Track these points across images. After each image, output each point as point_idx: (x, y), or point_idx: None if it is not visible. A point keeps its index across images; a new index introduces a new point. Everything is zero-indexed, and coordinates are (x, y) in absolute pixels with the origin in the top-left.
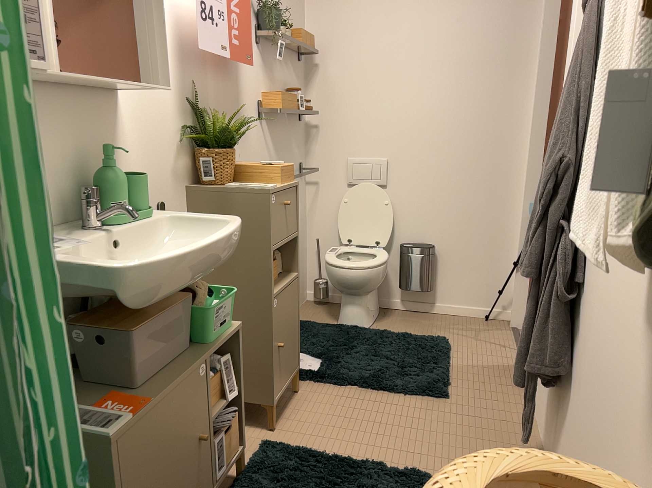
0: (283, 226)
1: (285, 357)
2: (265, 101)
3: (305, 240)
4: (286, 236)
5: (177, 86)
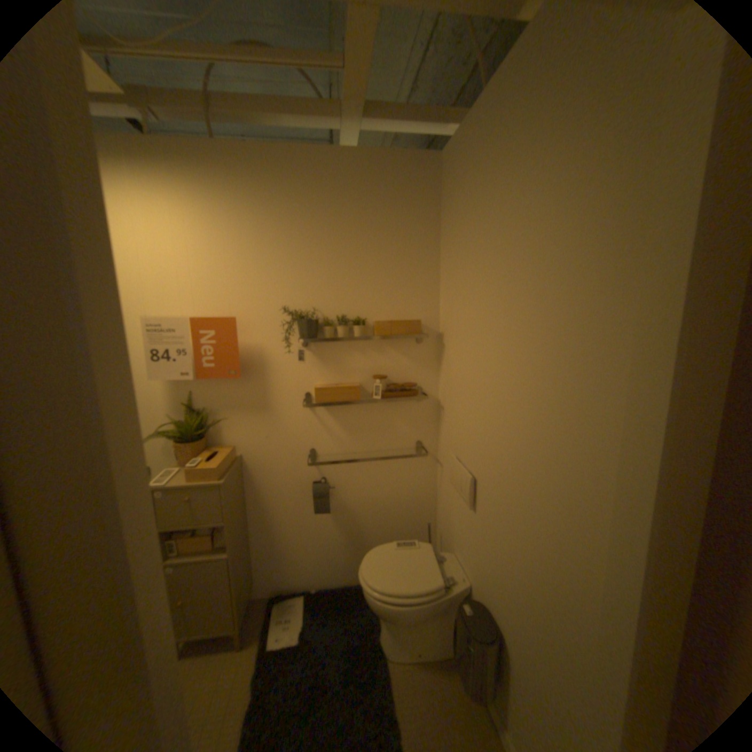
0: (178, 516)
1: (192, 618)
2: (315, 387)
3: (428, 515)
4: (186, 524)
5: (160, 394)
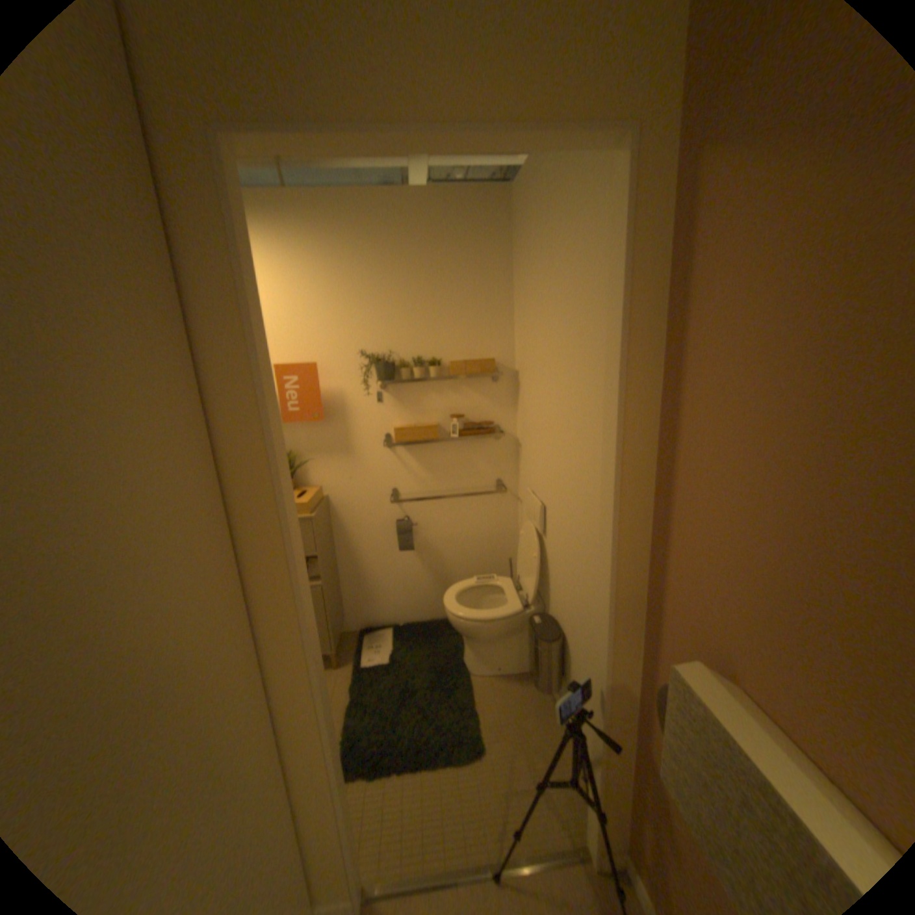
0: None
1: None
2: (395, 428)
3: (511, 552)
4: None
5: None
